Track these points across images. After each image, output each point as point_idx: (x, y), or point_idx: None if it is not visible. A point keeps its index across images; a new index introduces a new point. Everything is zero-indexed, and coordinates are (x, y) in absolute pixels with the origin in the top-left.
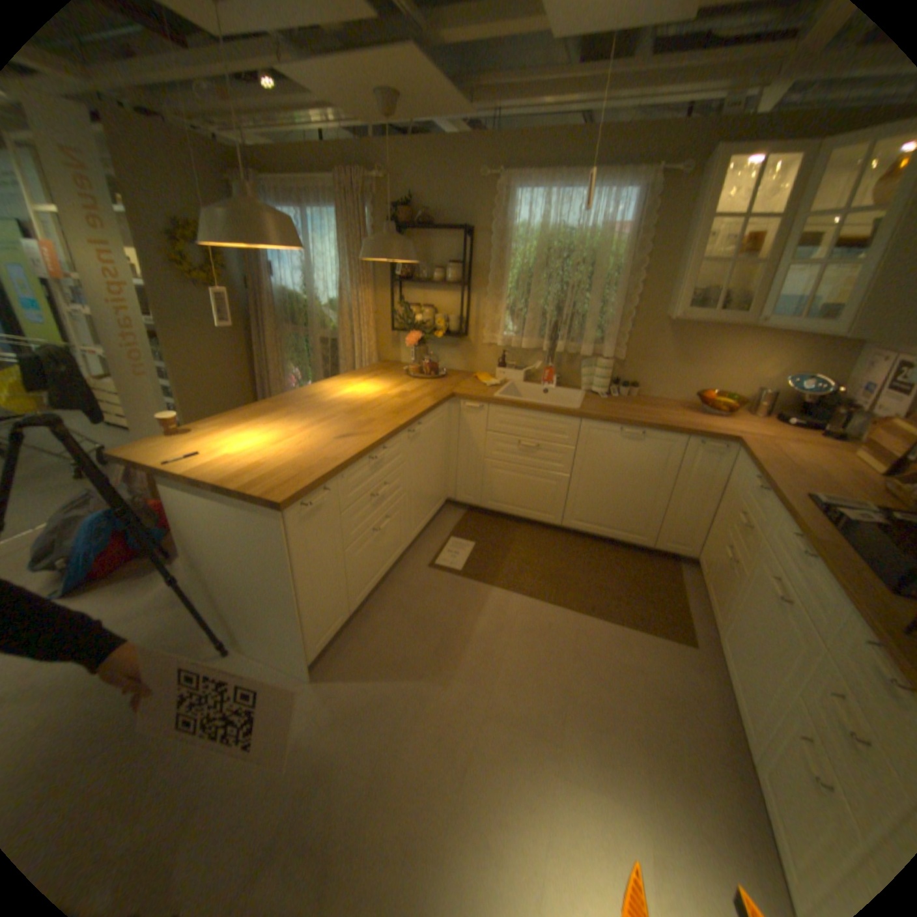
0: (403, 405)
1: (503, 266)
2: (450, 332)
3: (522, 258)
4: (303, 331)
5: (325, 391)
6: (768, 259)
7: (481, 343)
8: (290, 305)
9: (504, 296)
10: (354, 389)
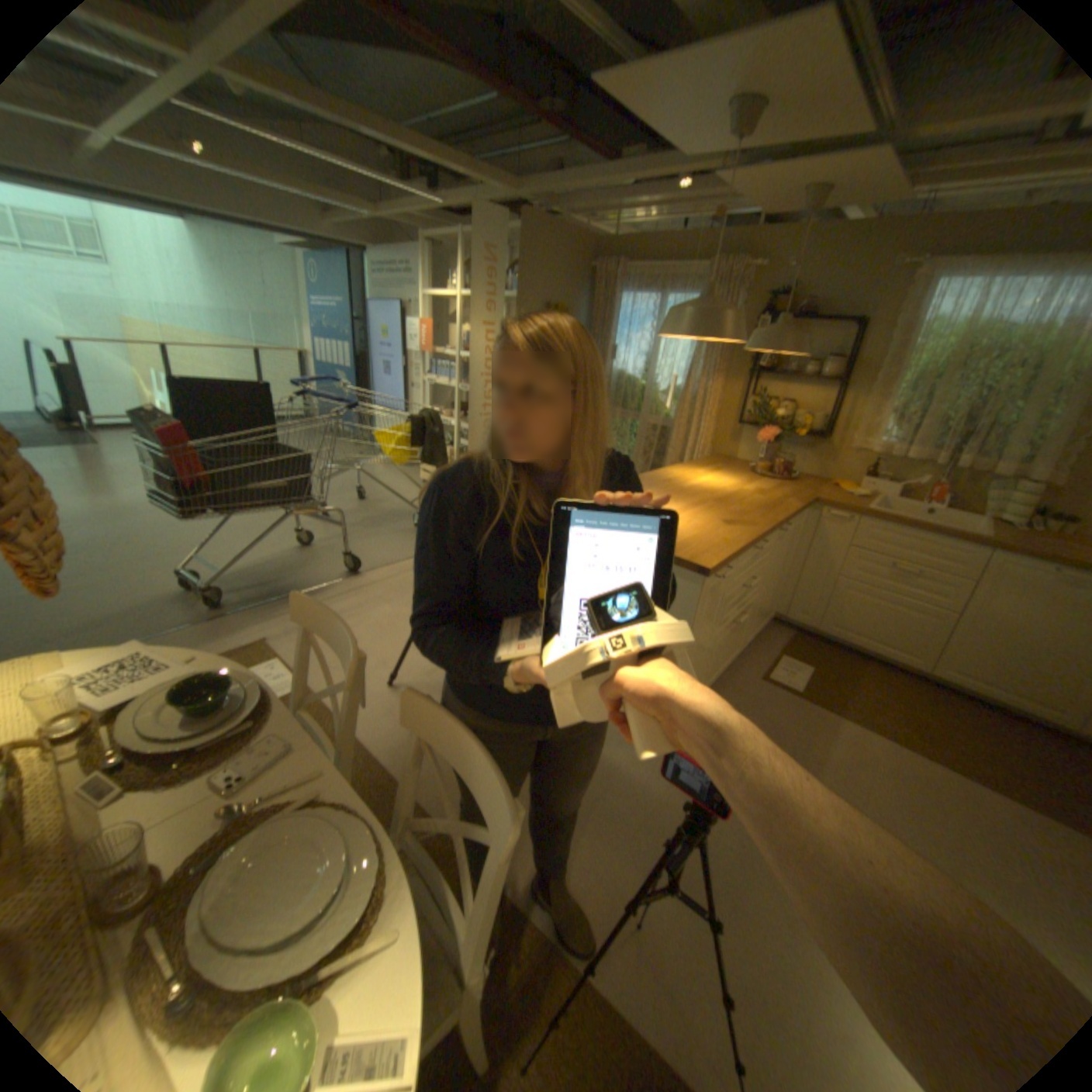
0: (768, 502)
1: (900, 362)
2: (810, 431)
3: (933, 355)
4: (630, 415)
5: (678, 477)
6: None
7: (848, 446)
8: (624, 389)
9: (896, 396)
10: (705, 479)
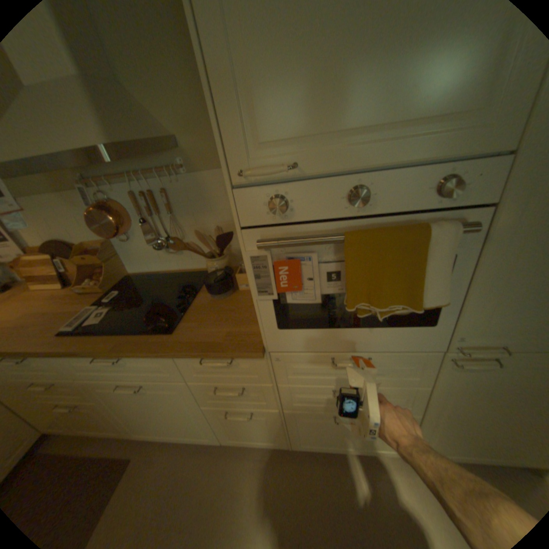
0: None
1: None
2: None
3: None
4: None
5: None
6: None
7: None
8: None
9: None
10: None
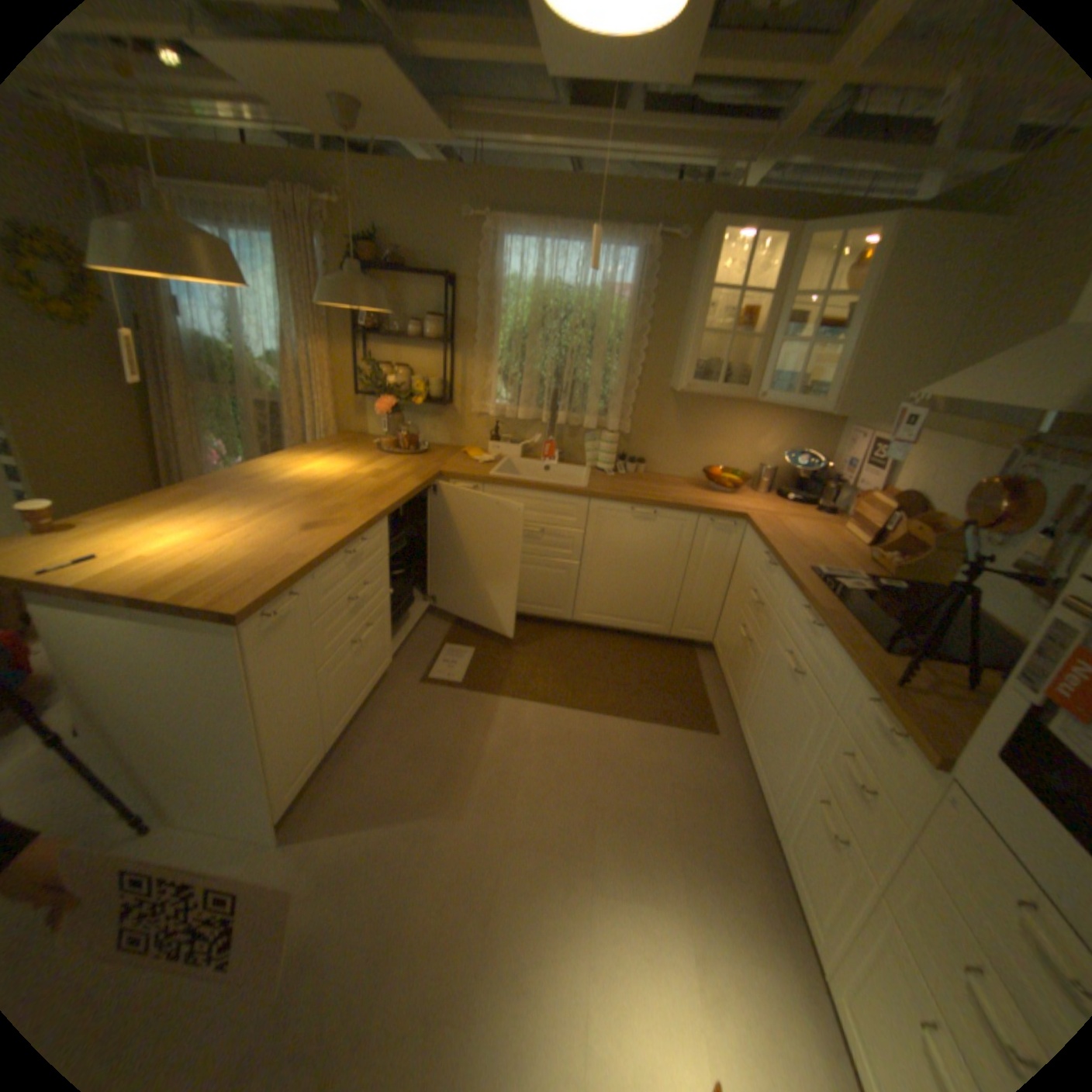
0: (381, 486)
1: (493, 323)
2: (432, 398)
3: (516, 315)
4: (230, 391)
5: (273, 469)
6: (763, 334)
7: (470, 412)
8: (209, 356)
9: (496, 358)
10: (312, 466)
